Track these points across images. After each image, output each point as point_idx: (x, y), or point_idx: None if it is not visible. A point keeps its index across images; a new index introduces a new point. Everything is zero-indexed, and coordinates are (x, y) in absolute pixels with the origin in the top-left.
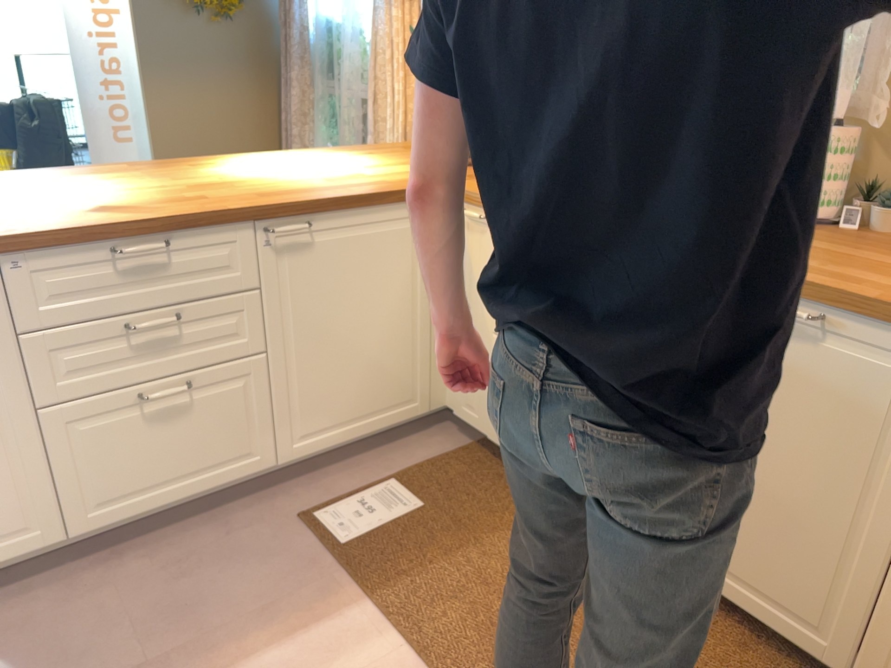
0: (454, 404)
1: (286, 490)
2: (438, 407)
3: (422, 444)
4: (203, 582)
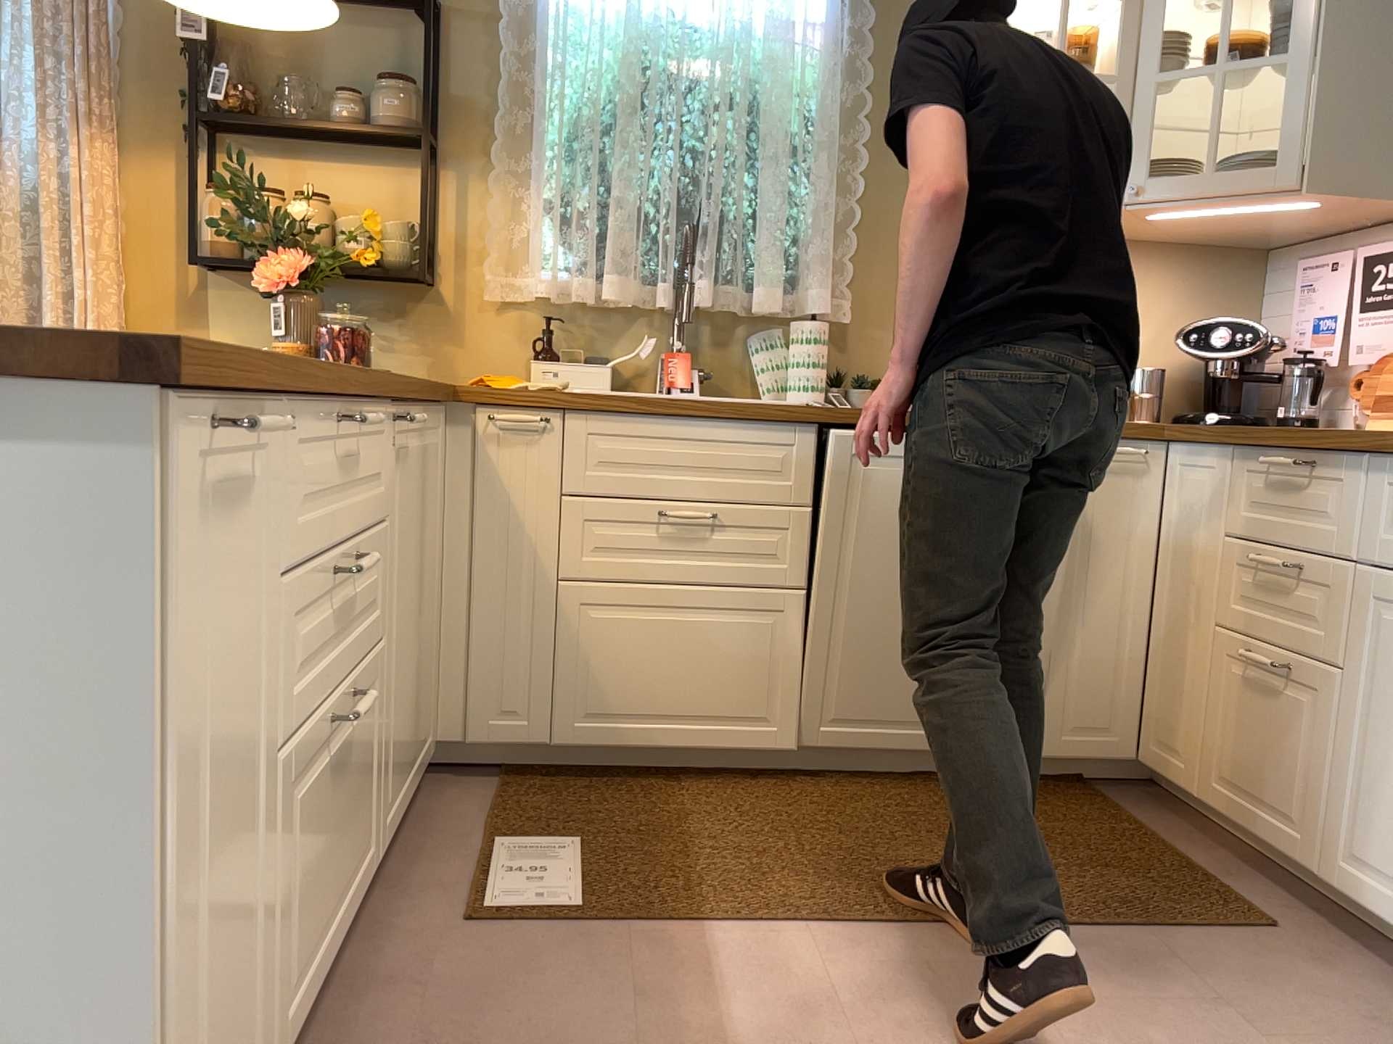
0: (458, 729)
1: (384, 917)
2: (433, 744)
3: (447, 803)
4: (503, 1041)
